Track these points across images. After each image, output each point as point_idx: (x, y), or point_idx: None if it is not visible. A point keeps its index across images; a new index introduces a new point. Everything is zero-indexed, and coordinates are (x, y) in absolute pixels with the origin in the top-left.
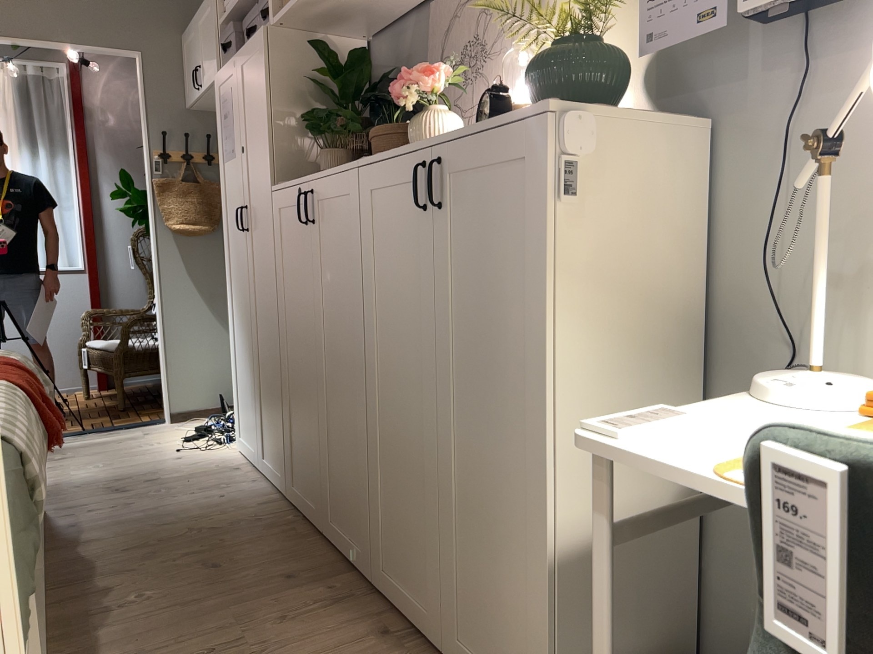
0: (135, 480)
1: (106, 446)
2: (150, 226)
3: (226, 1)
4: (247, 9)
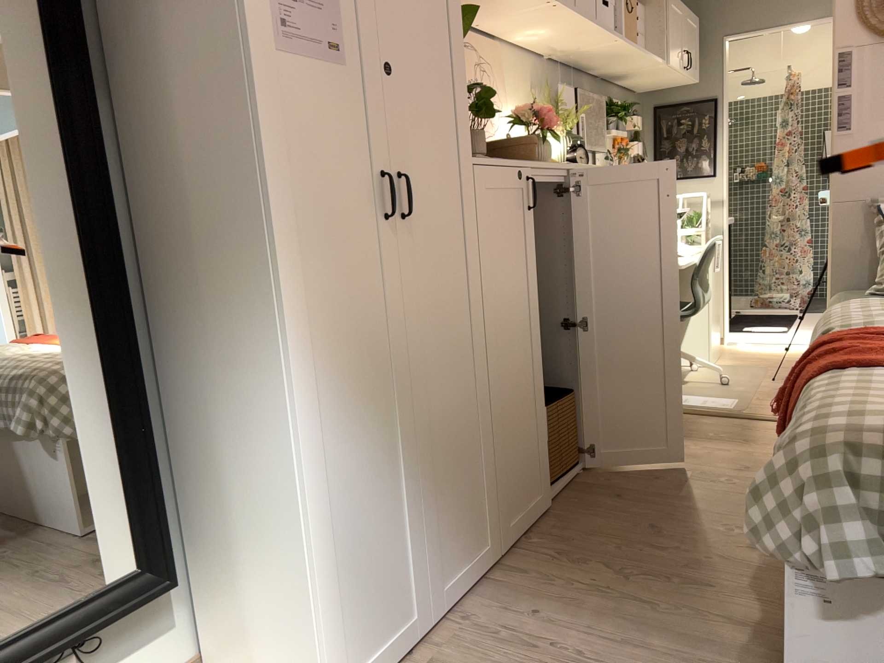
0: None
1: None
2: None
3: None
4: None
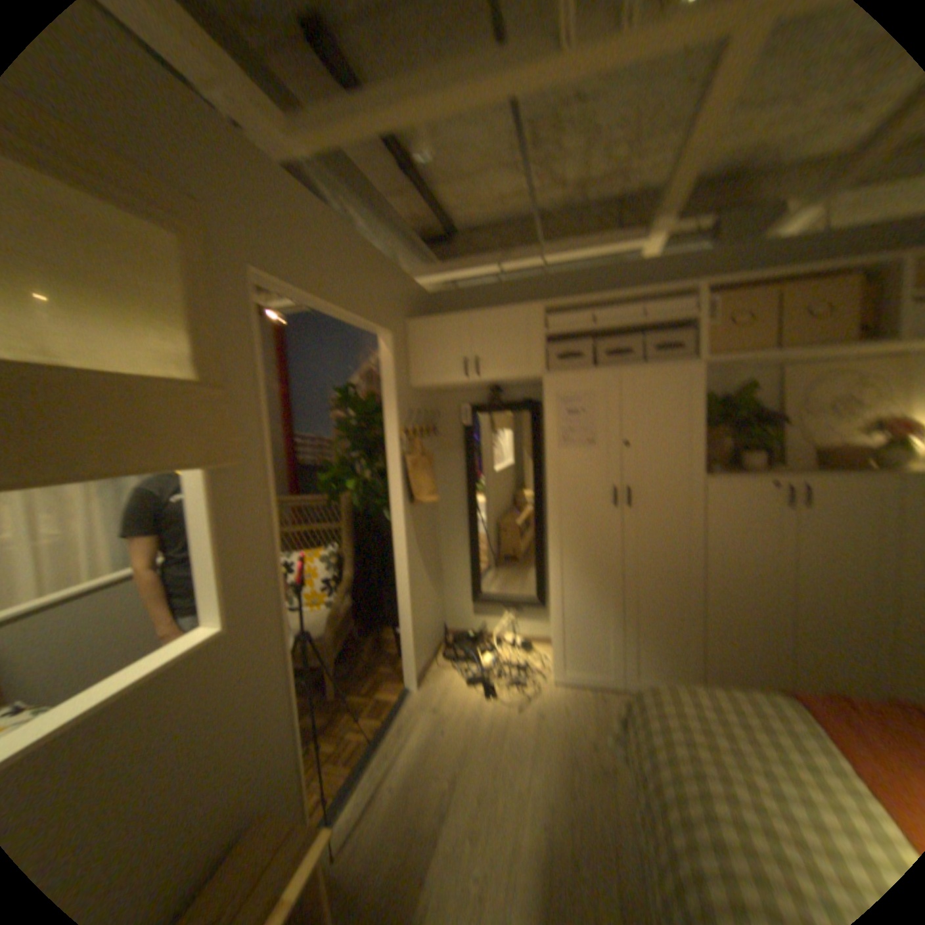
0: (584, 756)
1: (444, 745)
2: (391, 502)
3: (544, 315)
4: (589, 331)
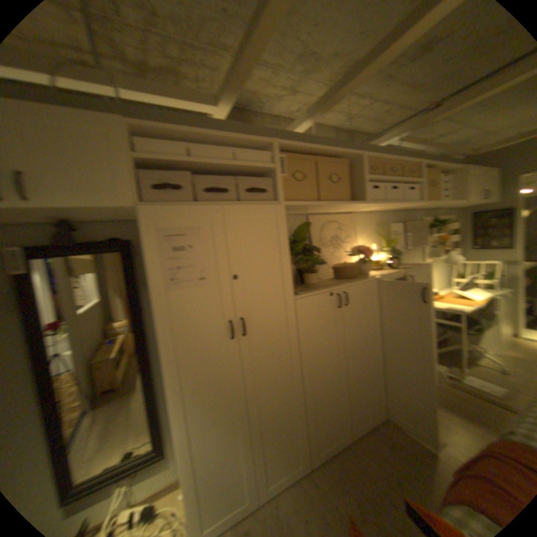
0: None
1: None
2: None
3: (134, 138)
4: (187, 167)
